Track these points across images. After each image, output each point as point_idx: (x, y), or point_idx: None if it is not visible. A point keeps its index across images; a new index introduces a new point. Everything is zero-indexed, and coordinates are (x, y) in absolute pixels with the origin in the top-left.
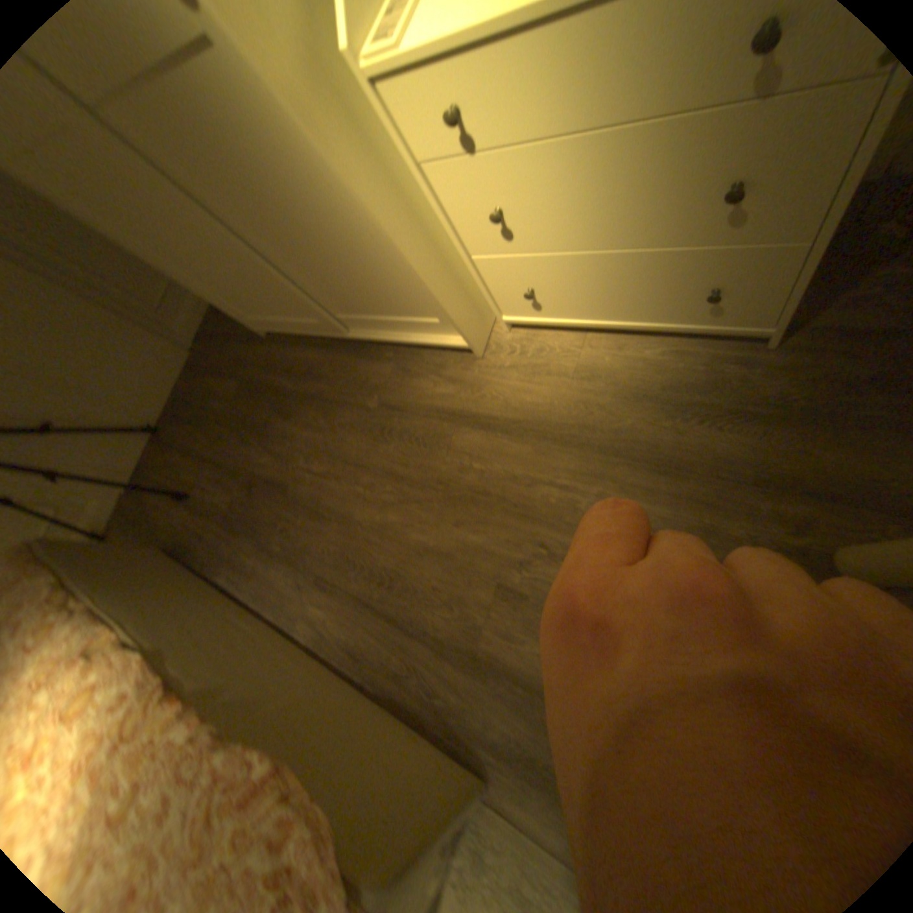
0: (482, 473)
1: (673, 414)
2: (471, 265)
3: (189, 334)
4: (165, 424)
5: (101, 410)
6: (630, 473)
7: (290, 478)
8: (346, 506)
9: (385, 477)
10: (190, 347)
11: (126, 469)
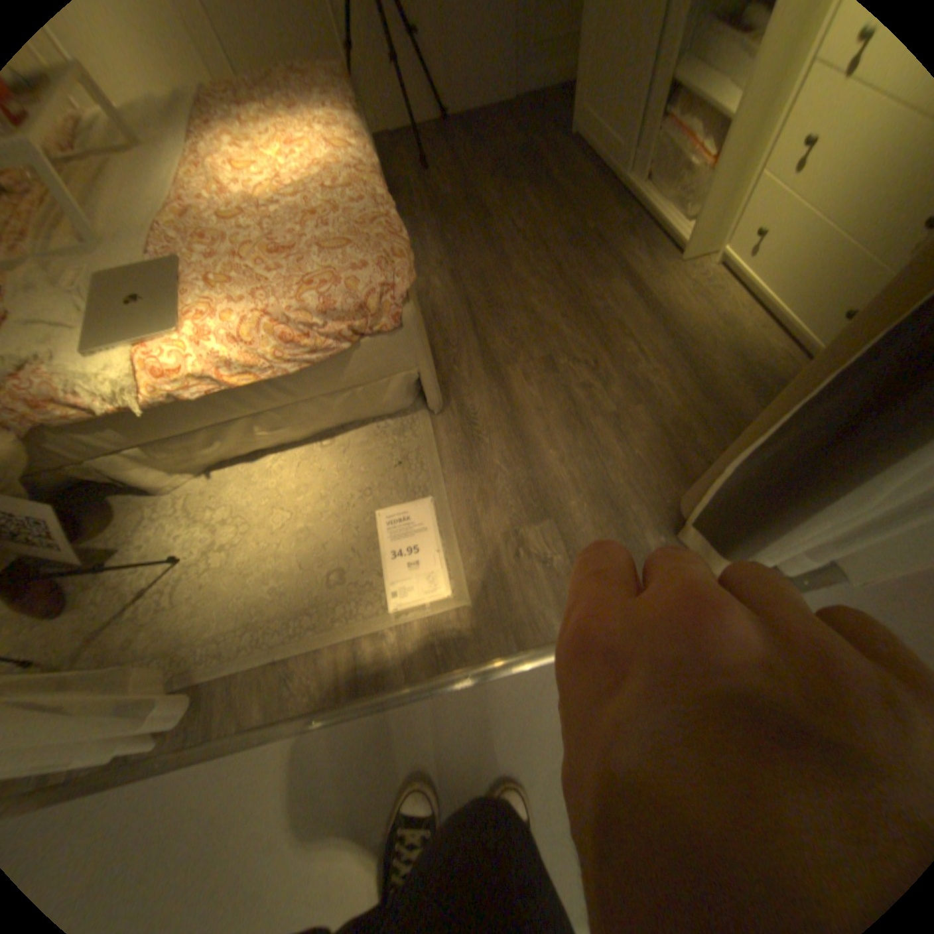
0: (607, 307)
1: (745, 374)
2: (752, 186)
3: (526, 84)
4: (451, 120)
5: (435, 63)
6: (685, 375)
7: (495, 214)
8: (511, 254)
9: (551, 262)
10: (516, 93)
11: (402, 119)
